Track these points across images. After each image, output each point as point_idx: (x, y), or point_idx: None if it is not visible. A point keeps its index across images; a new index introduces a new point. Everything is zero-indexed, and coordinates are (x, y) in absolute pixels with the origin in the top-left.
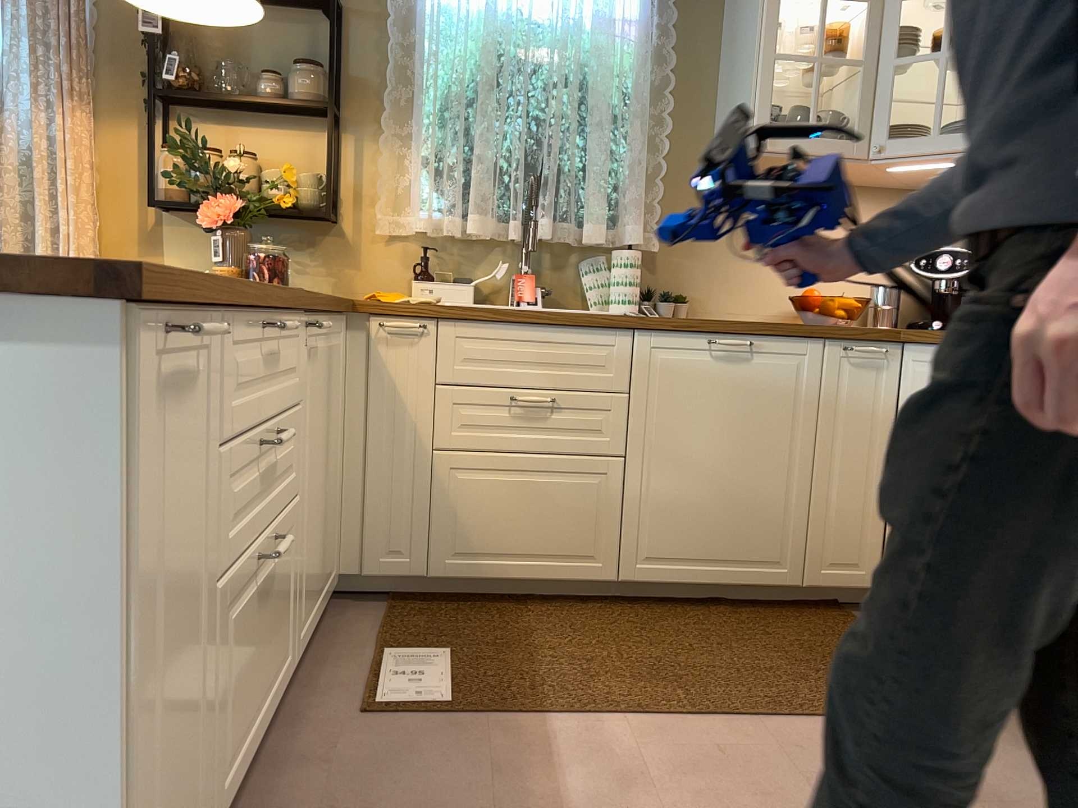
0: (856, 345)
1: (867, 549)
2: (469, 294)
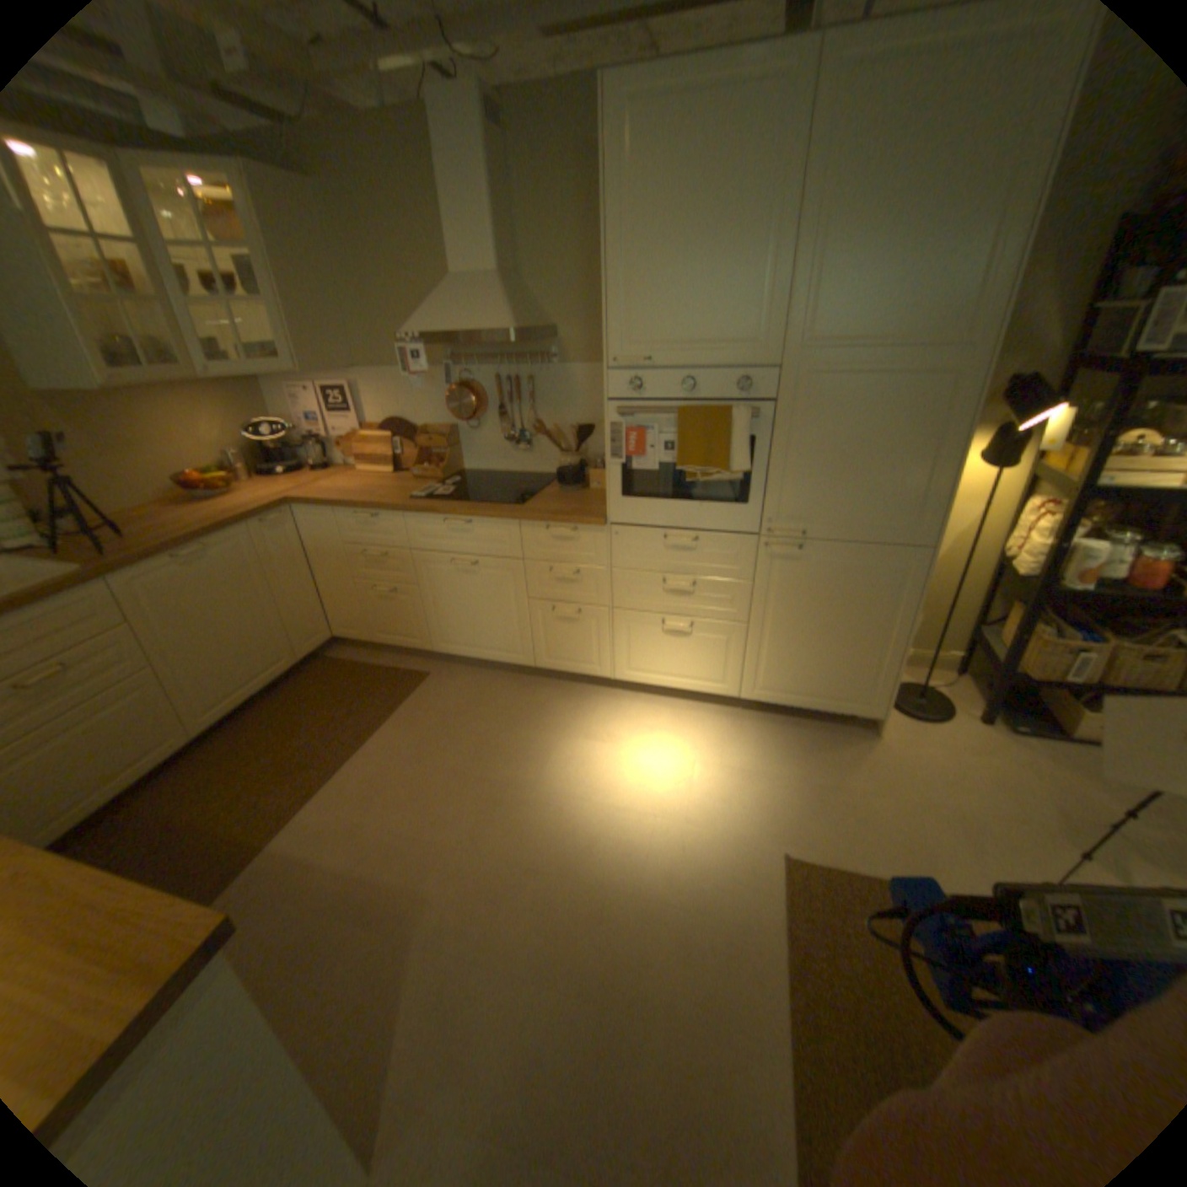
0: (265, 519)
1: (318, 623)
2: None
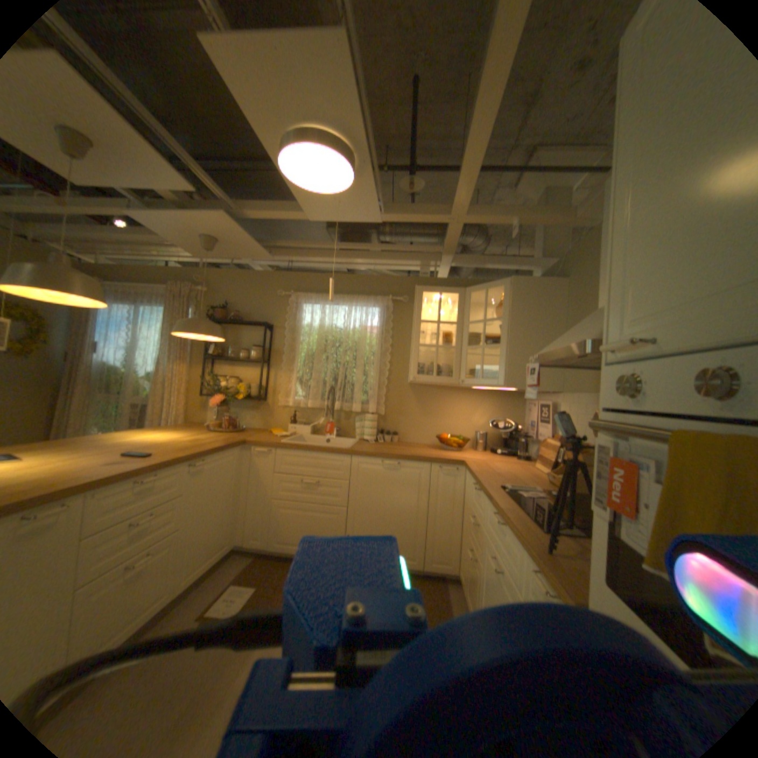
0: (443, 467)
1: (452, 557)
2: (308, 430)
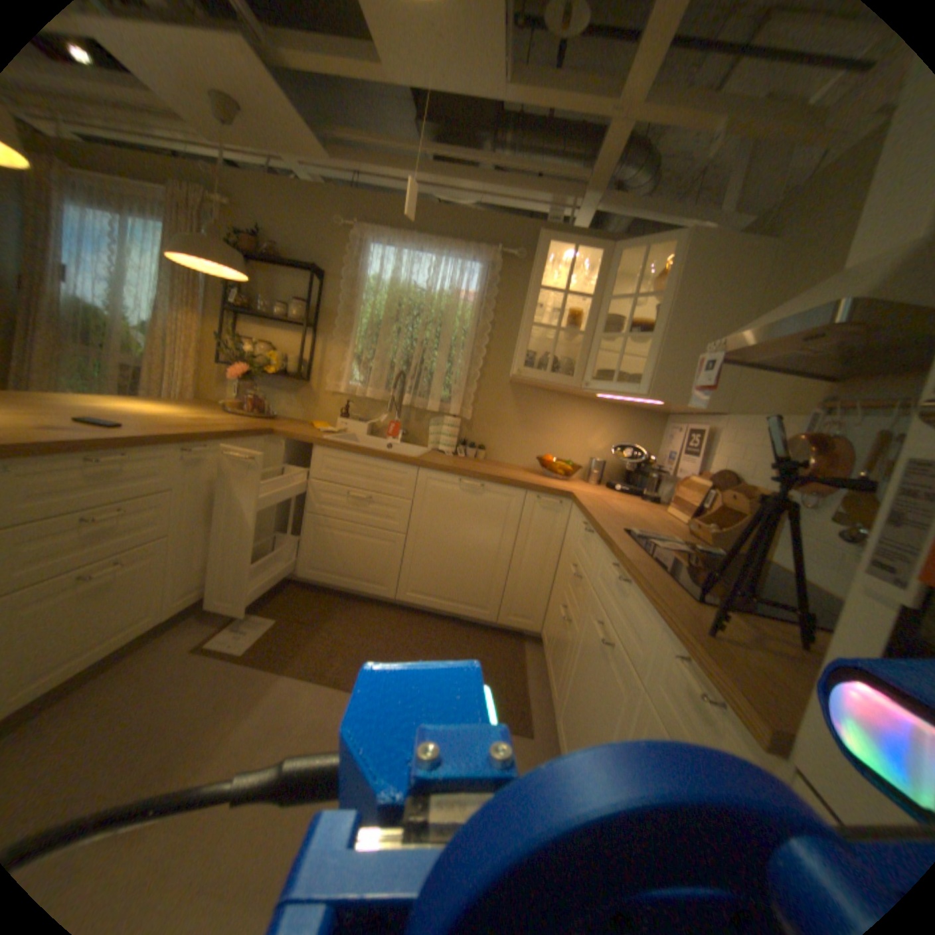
0: (543, 498)
1: (535, 612)
2: (365, 431)
